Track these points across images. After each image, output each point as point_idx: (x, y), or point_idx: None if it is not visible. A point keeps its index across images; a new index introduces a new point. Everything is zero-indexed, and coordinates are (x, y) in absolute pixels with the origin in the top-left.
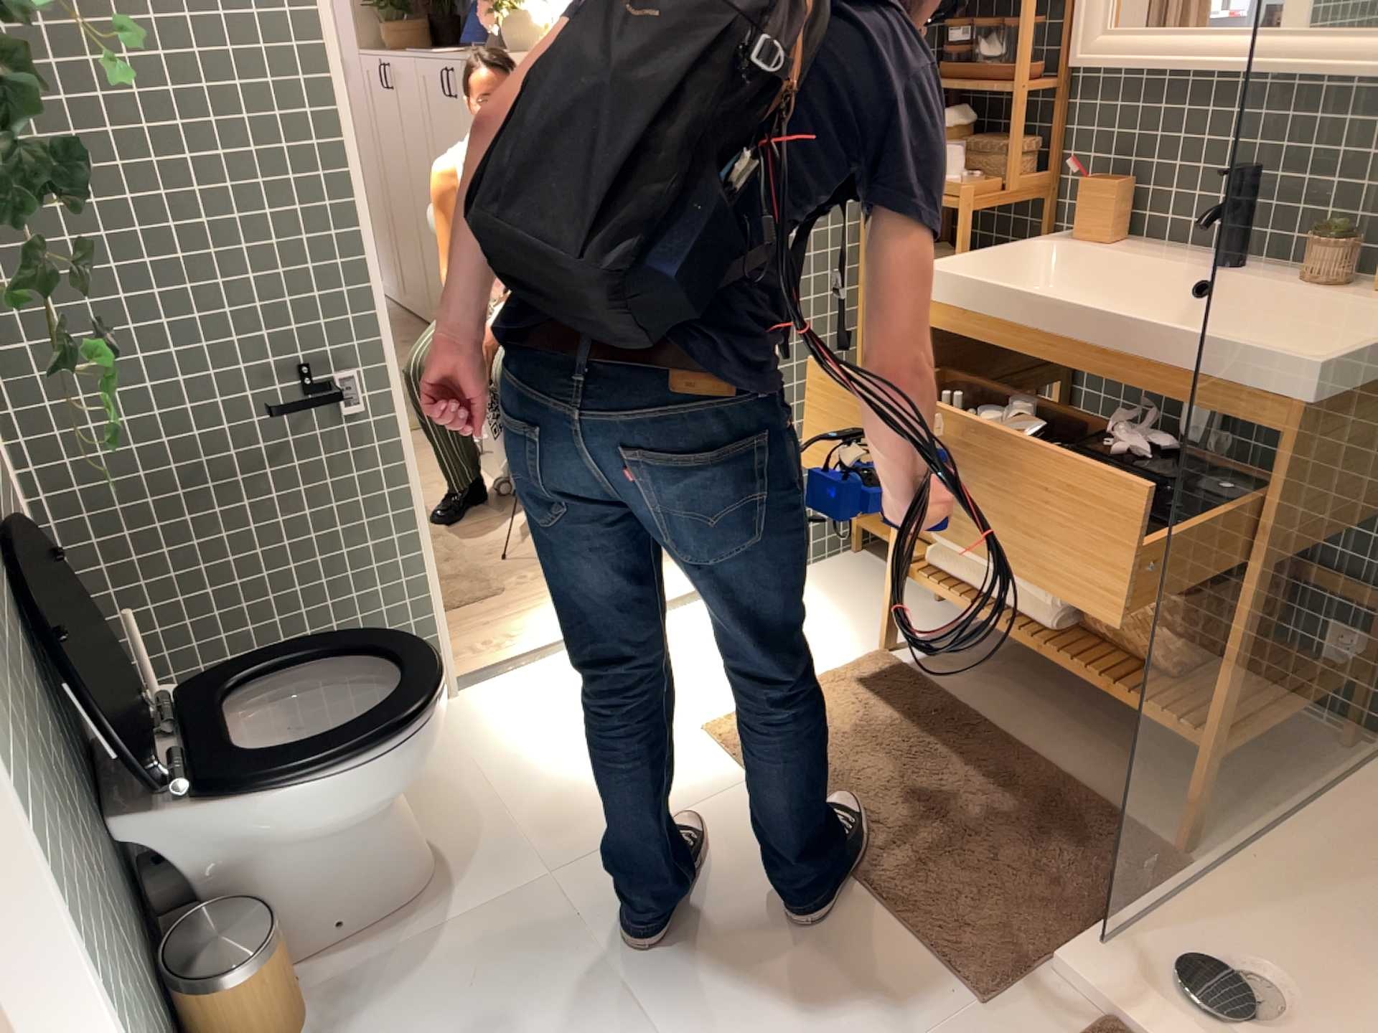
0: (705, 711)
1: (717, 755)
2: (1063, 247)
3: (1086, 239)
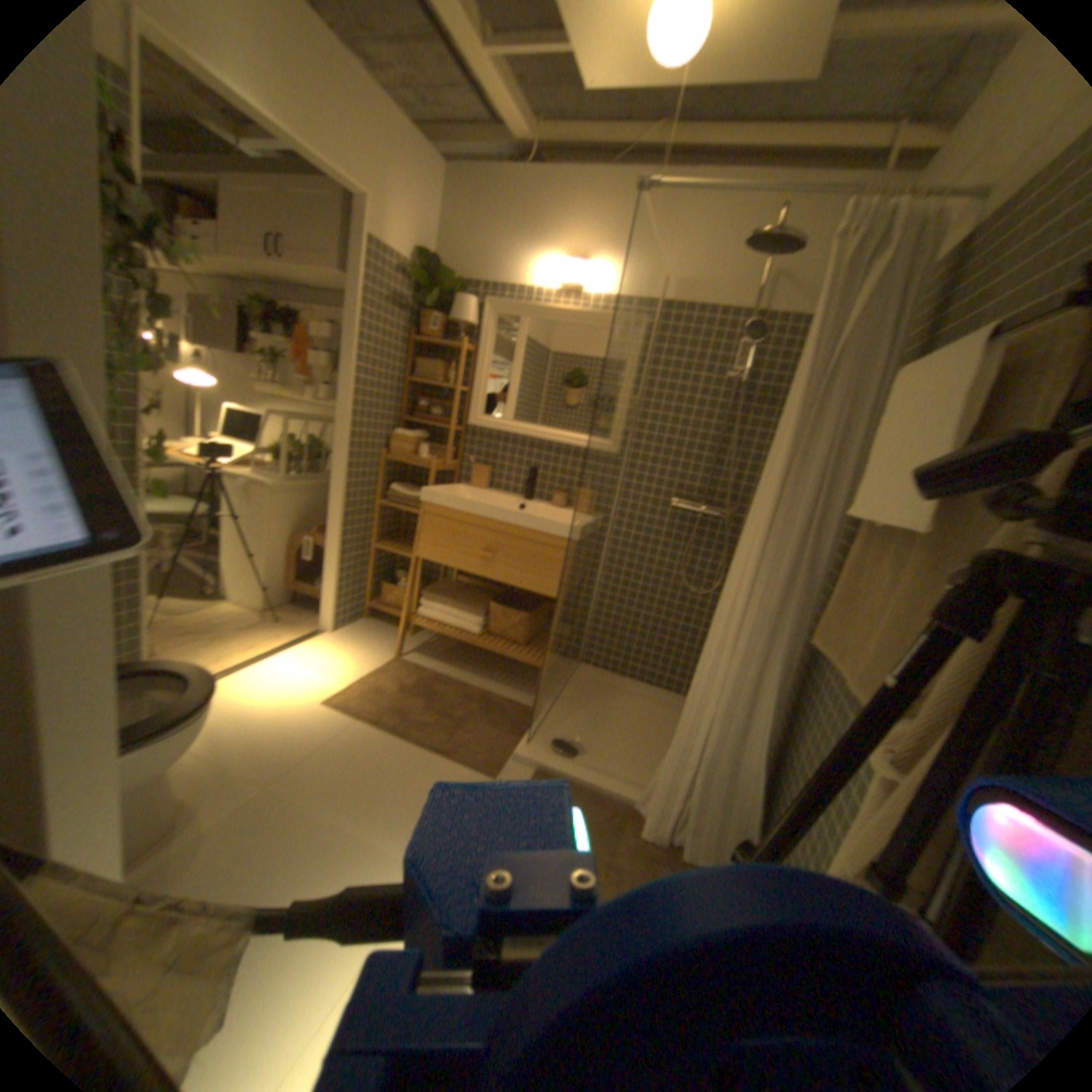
0: (318, 694)
1: (334, 712)
2: (469, 487)
3: (475, 485)
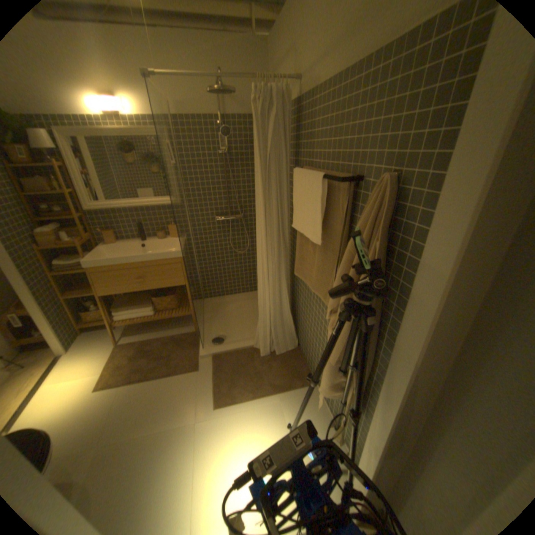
0: (86, 390)
1: (102, 392)
2: (103, 246)
3: (106, 243)
